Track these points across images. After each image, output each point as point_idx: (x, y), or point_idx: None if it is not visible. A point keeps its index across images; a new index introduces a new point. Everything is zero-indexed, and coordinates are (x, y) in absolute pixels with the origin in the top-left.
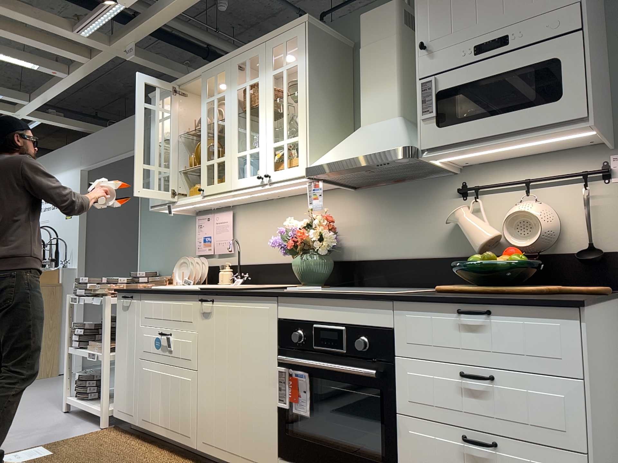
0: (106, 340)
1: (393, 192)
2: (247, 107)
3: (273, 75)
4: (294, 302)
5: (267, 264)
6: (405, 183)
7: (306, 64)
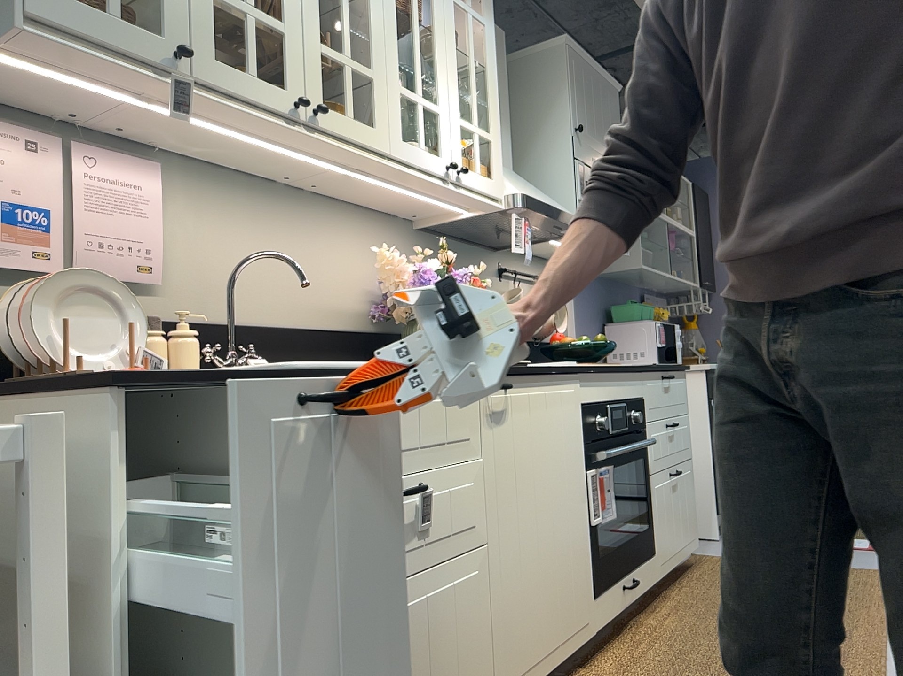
0: (50, 665)
1: (454, 250)
2: (401, 6)
3: (456, 3)
4: (593, 379)
5: (271, 327)
6: (463, 243)
7: (494, 37)
